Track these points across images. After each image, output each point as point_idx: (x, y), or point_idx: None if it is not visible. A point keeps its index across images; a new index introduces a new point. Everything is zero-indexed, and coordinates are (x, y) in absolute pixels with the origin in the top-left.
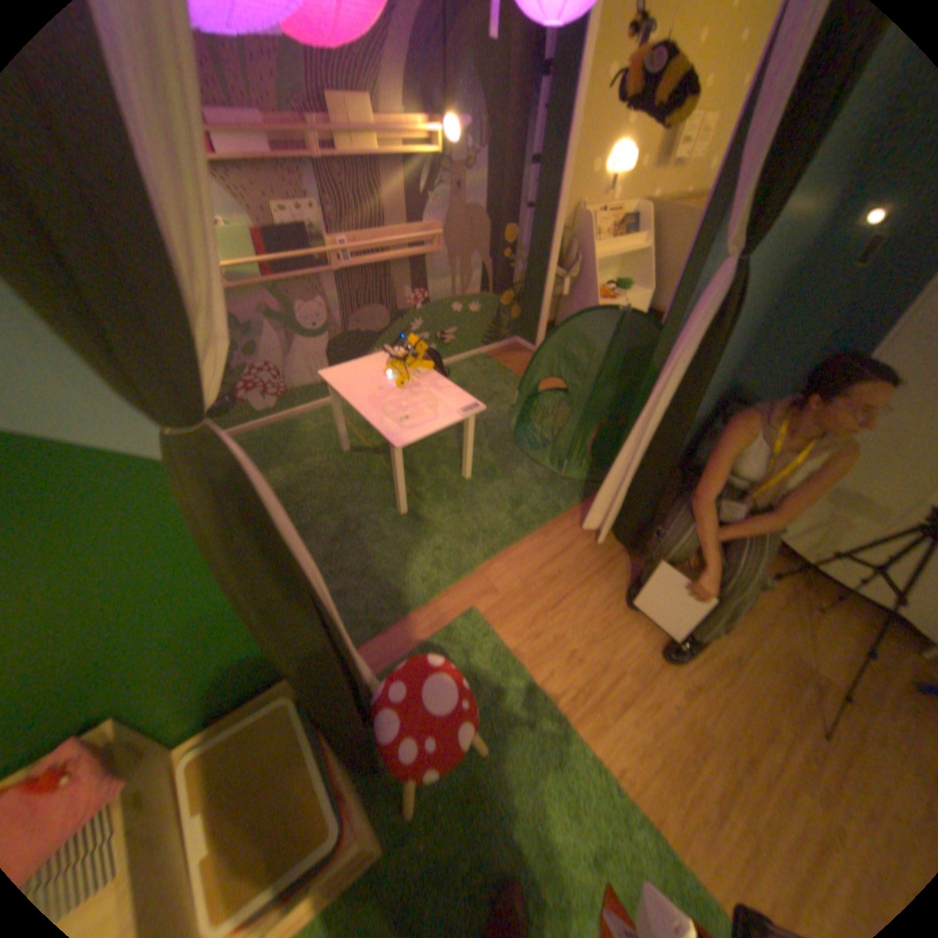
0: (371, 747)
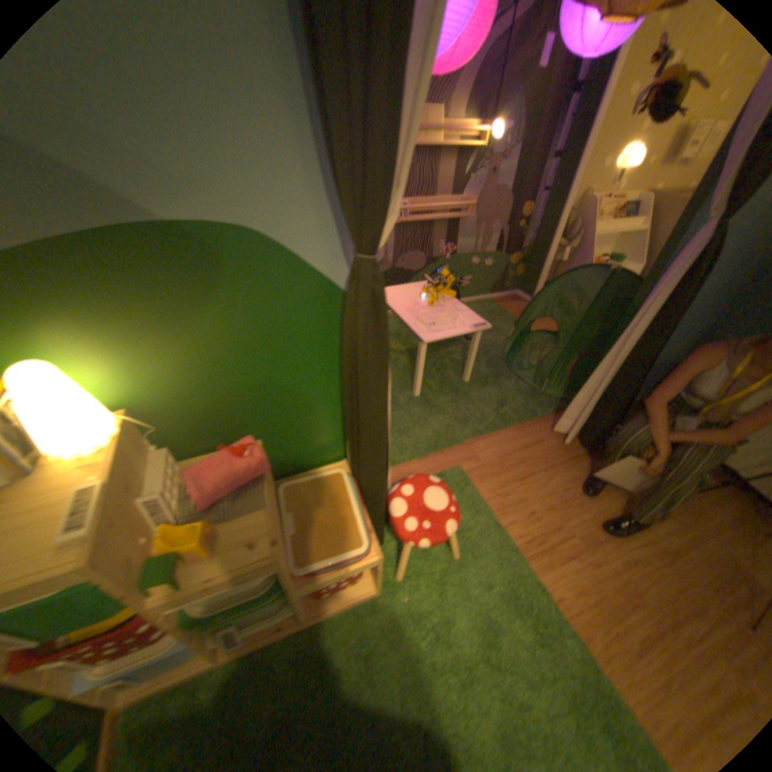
0: (385, 521)
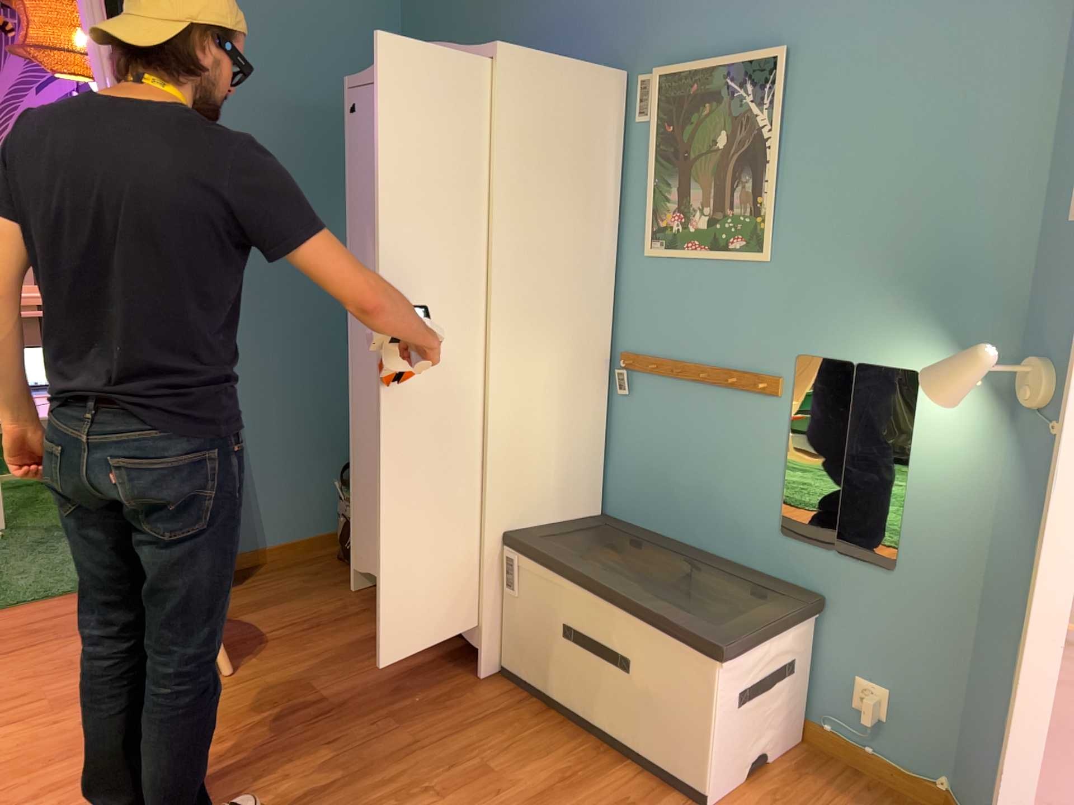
0: None
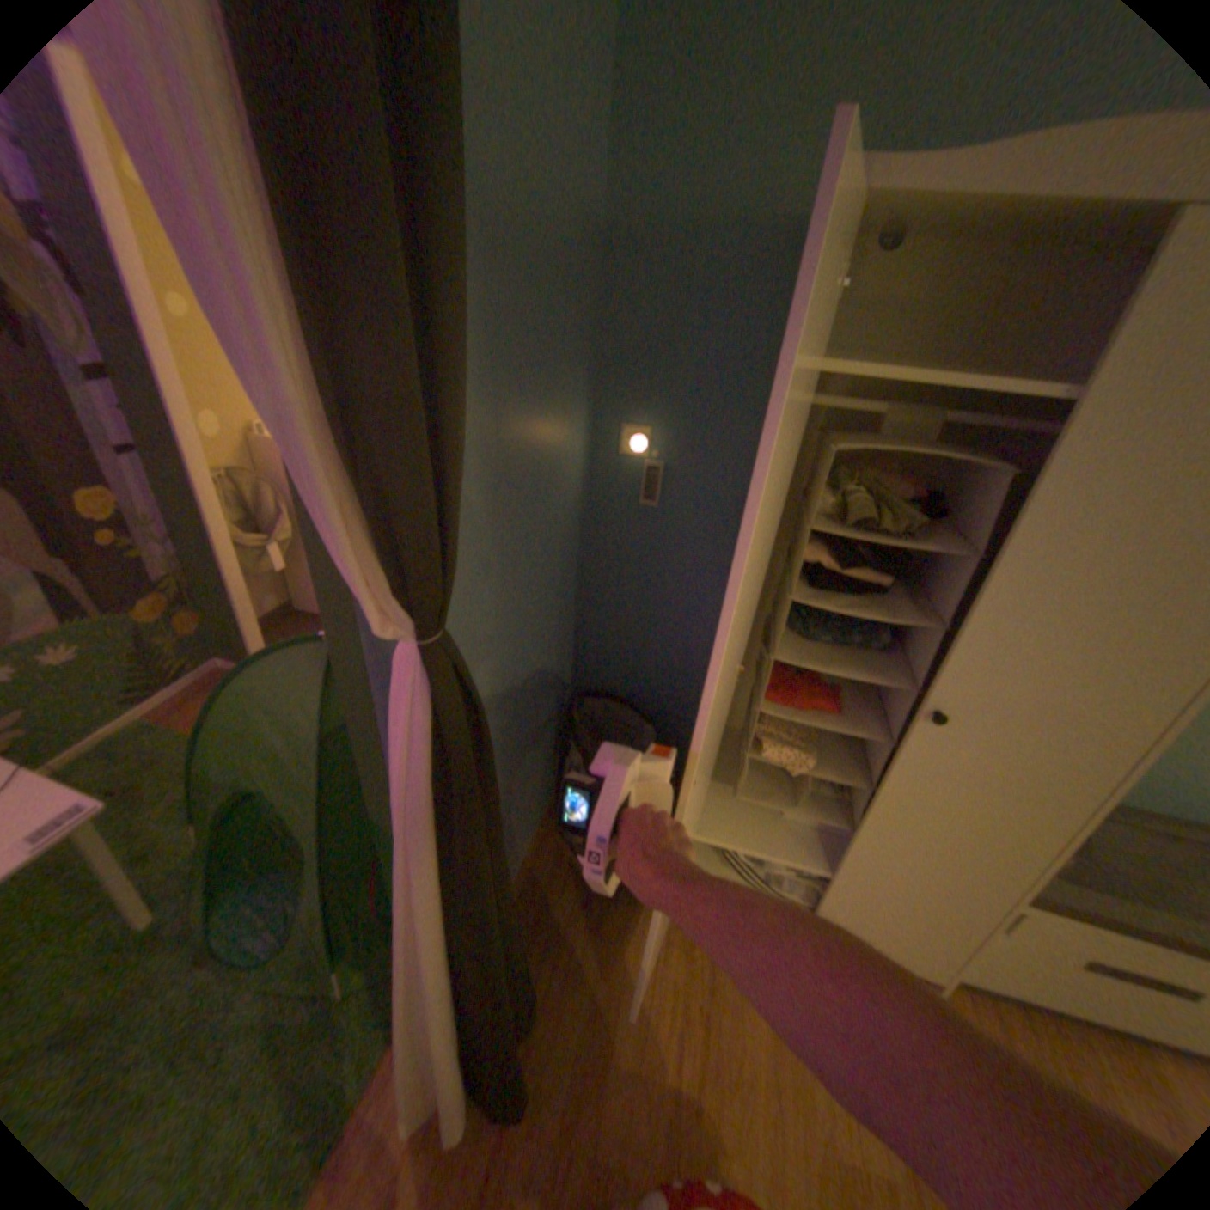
0: None
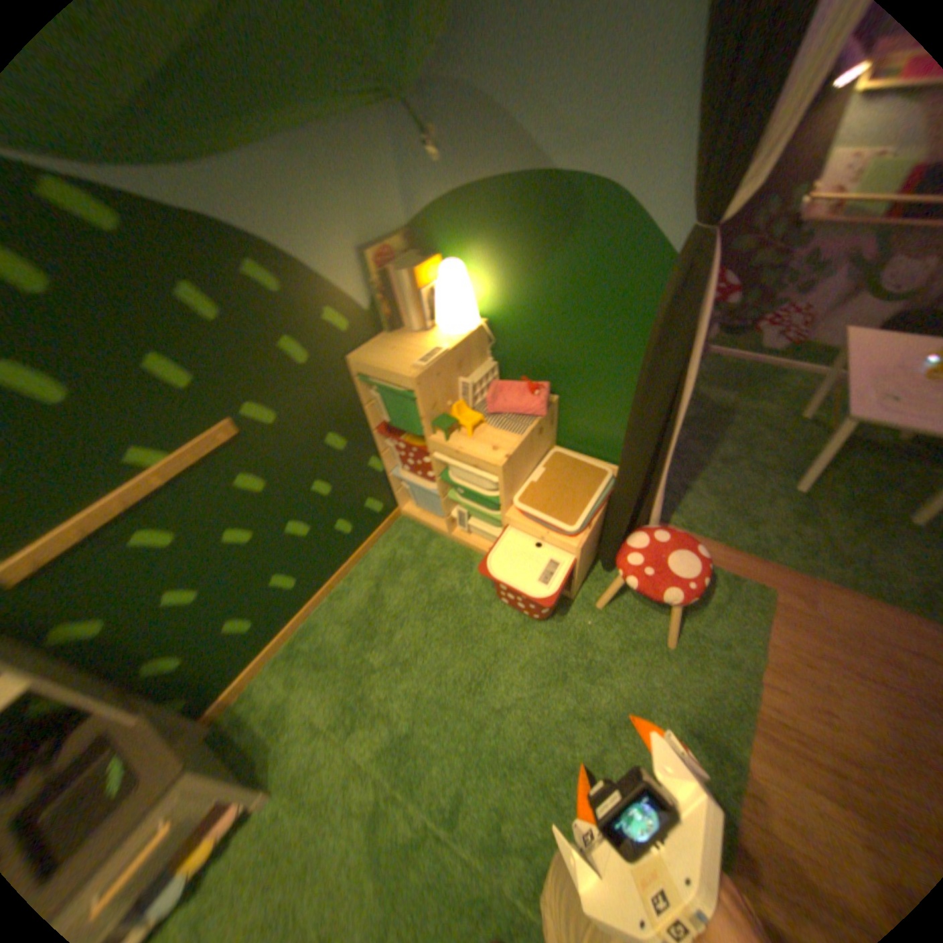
0: (618, 546)
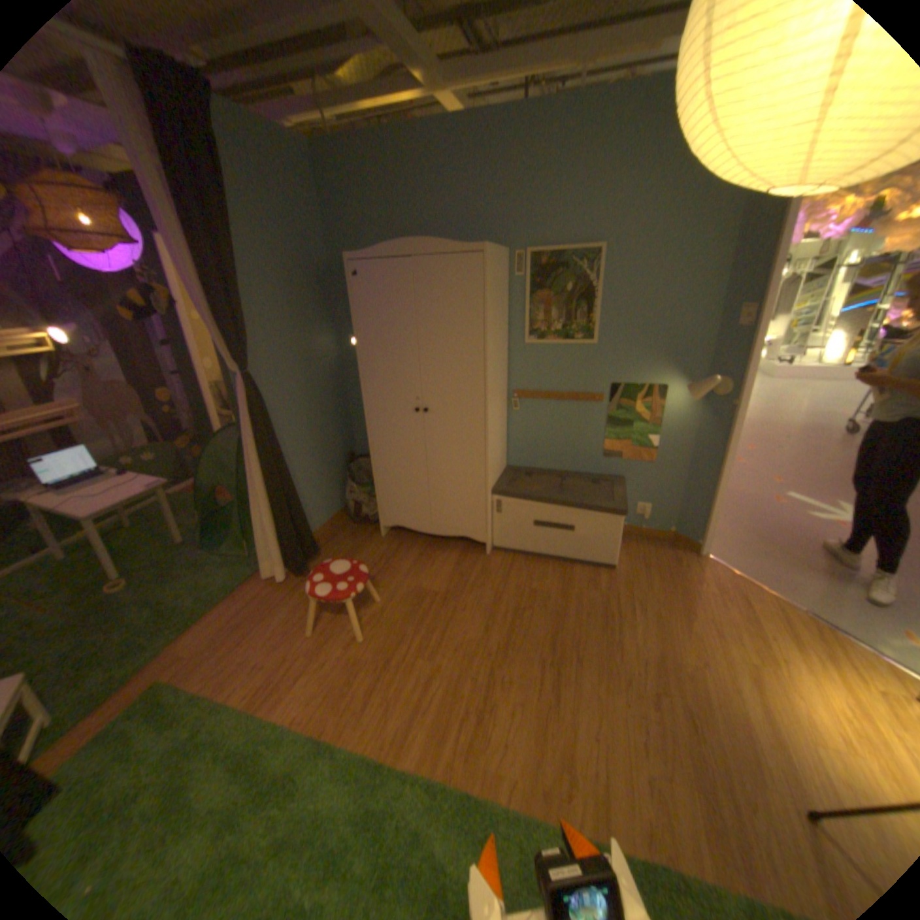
0: None
